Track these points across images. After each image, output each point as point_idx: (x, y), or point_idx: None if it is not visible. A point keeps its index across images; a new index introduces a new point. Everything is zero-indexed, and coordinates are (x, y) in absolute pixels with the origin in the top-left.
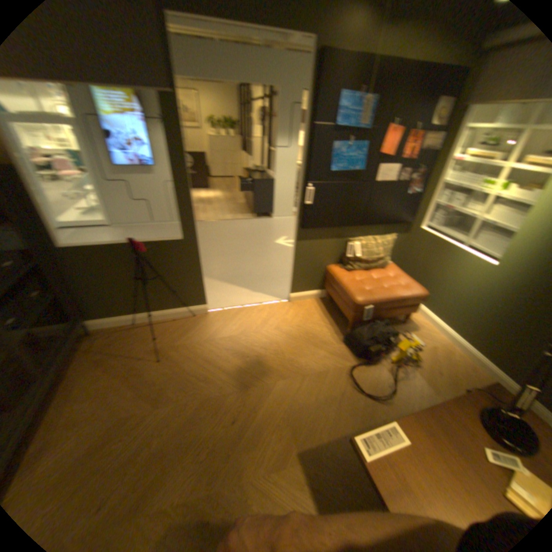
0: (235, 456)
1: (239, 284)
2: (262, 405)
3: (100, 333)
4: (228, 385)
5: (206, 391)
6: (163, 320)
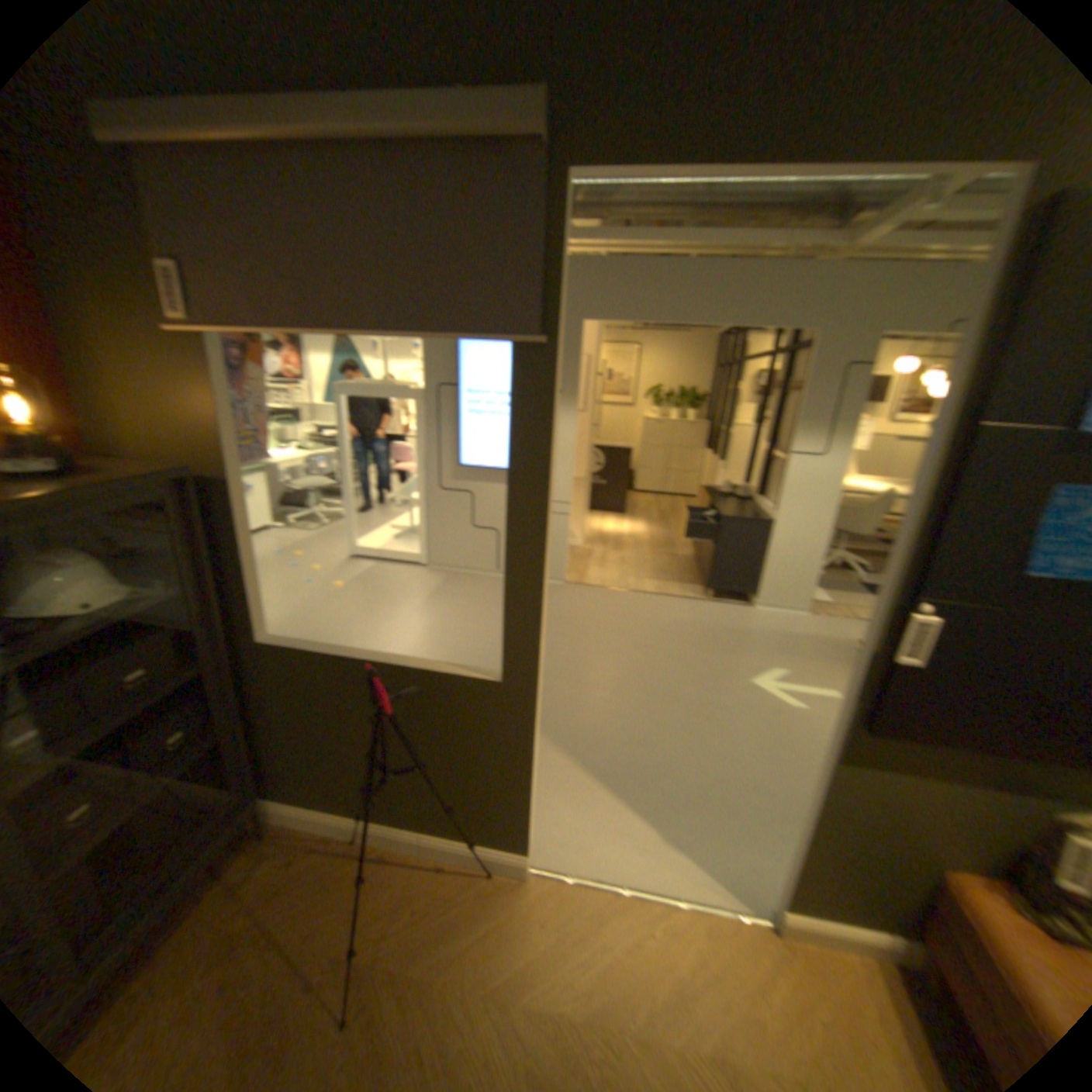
0: None
1: (629, 796)
2: None
3: (276, 840)
4: None
5: None
6: (411, 857)
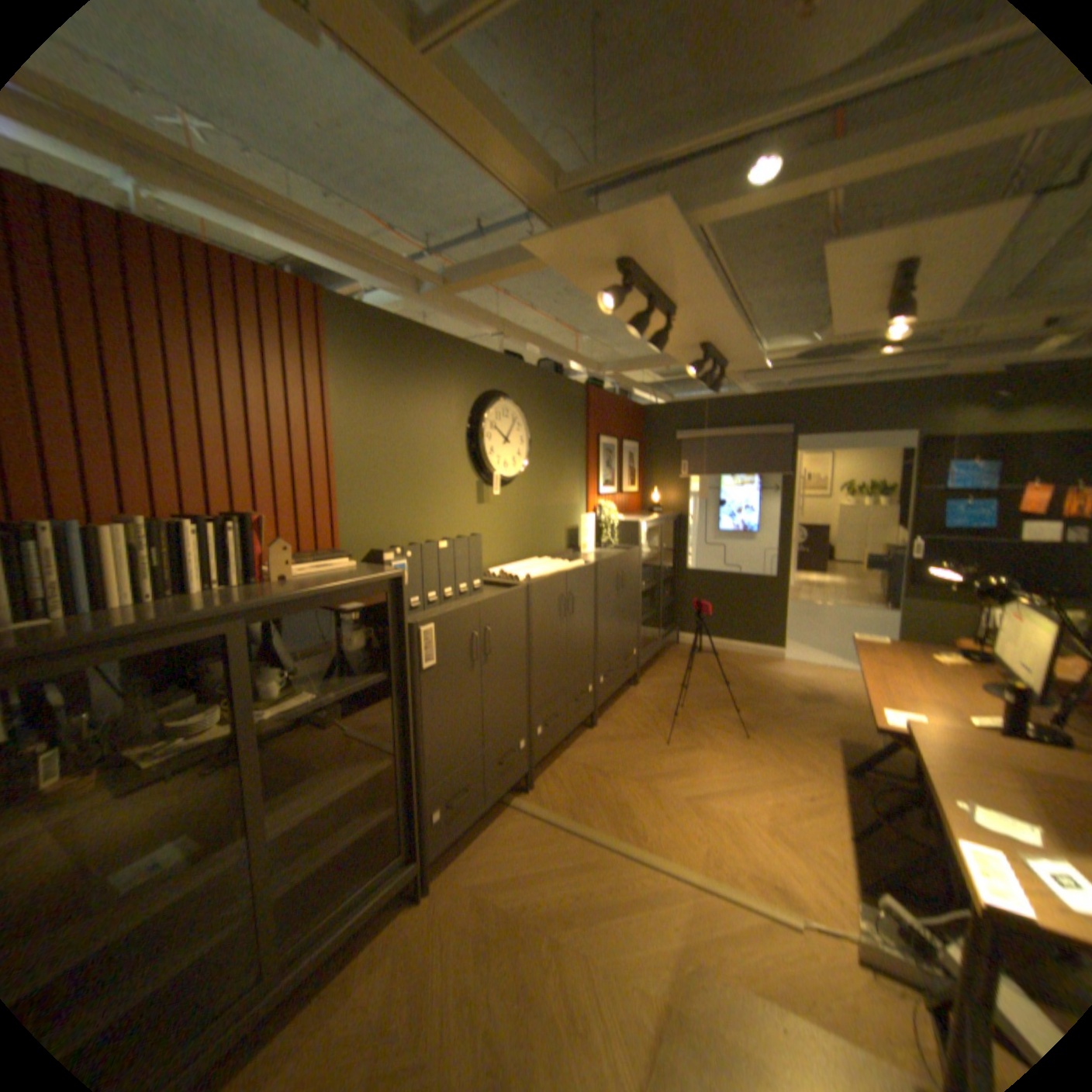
0: (782, 721)
1: (830, 653)
2: (818, 714)
3: (685, 645)
4: (789, 697)
5: (768, 693)
6: (738, 652)
